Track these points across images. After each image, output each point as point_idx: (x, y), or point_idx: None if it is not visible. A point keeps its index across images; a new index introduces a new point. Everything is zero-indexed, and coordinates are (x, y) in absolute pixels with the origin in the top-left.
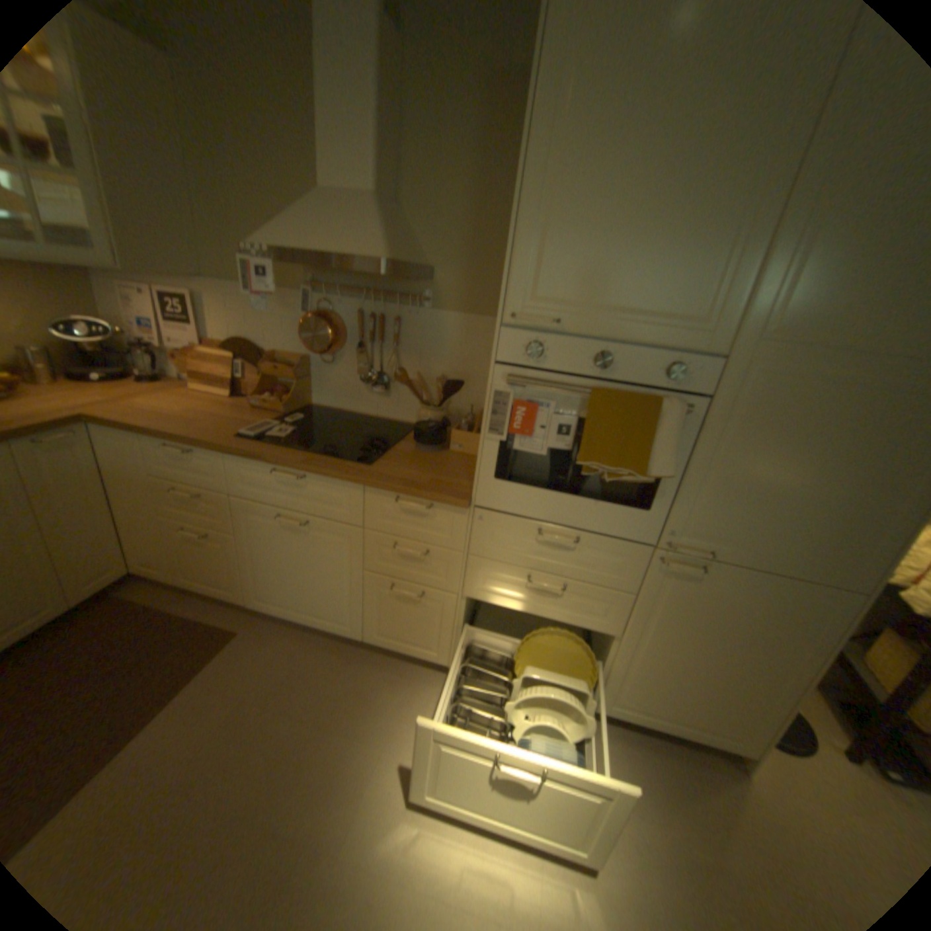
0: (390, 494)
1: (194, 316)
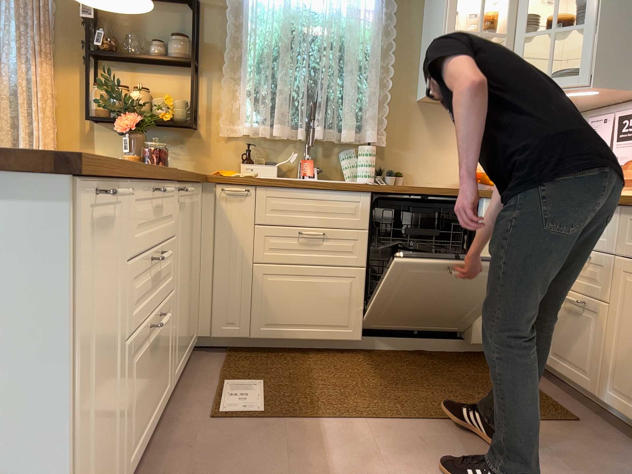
0: None
1: None
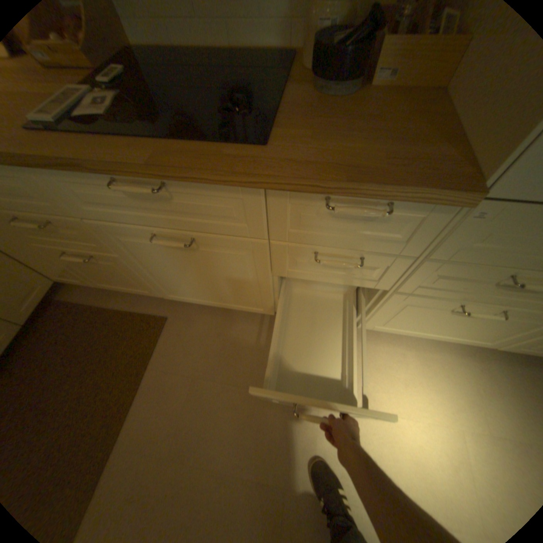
0: (313, 195)
1: None
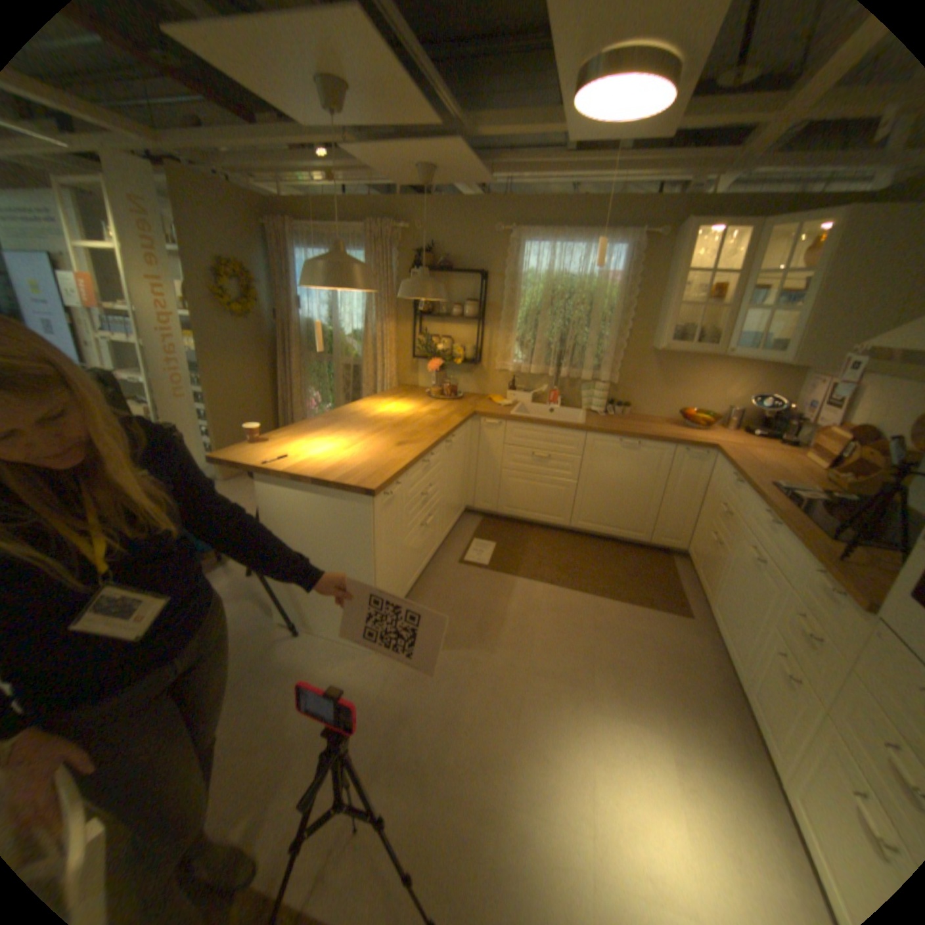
0: (820, 568)
1: (851, 406)
